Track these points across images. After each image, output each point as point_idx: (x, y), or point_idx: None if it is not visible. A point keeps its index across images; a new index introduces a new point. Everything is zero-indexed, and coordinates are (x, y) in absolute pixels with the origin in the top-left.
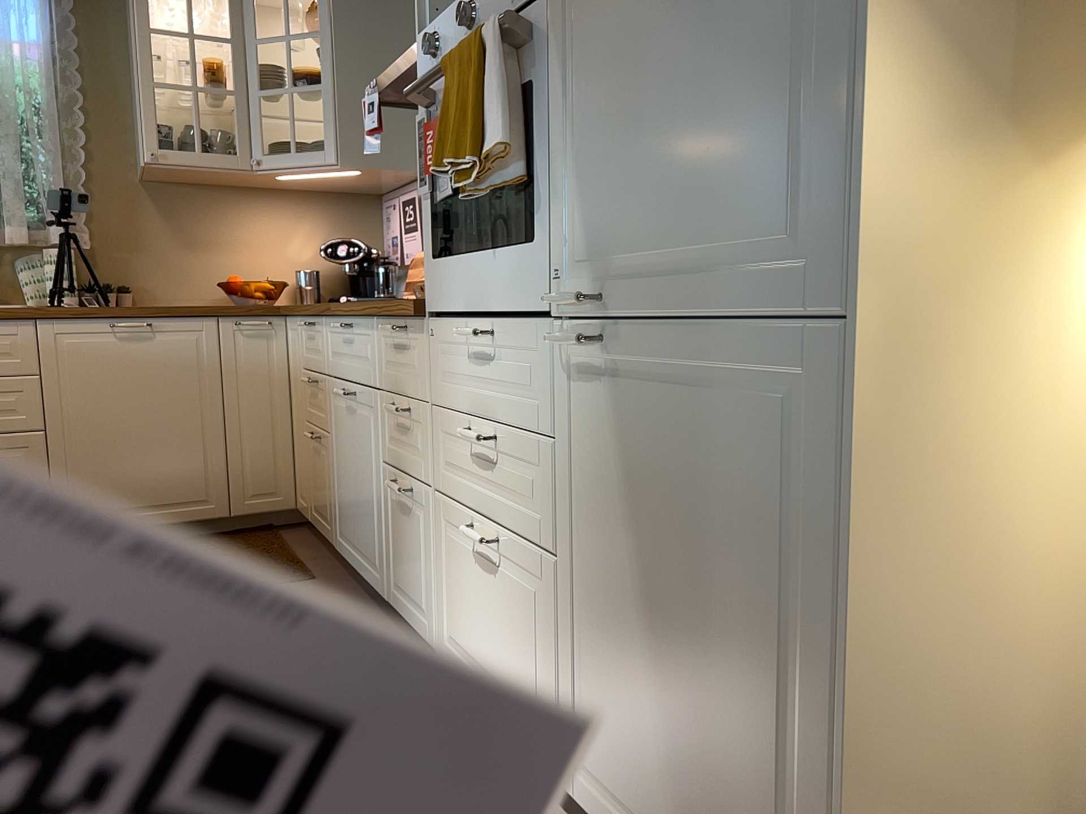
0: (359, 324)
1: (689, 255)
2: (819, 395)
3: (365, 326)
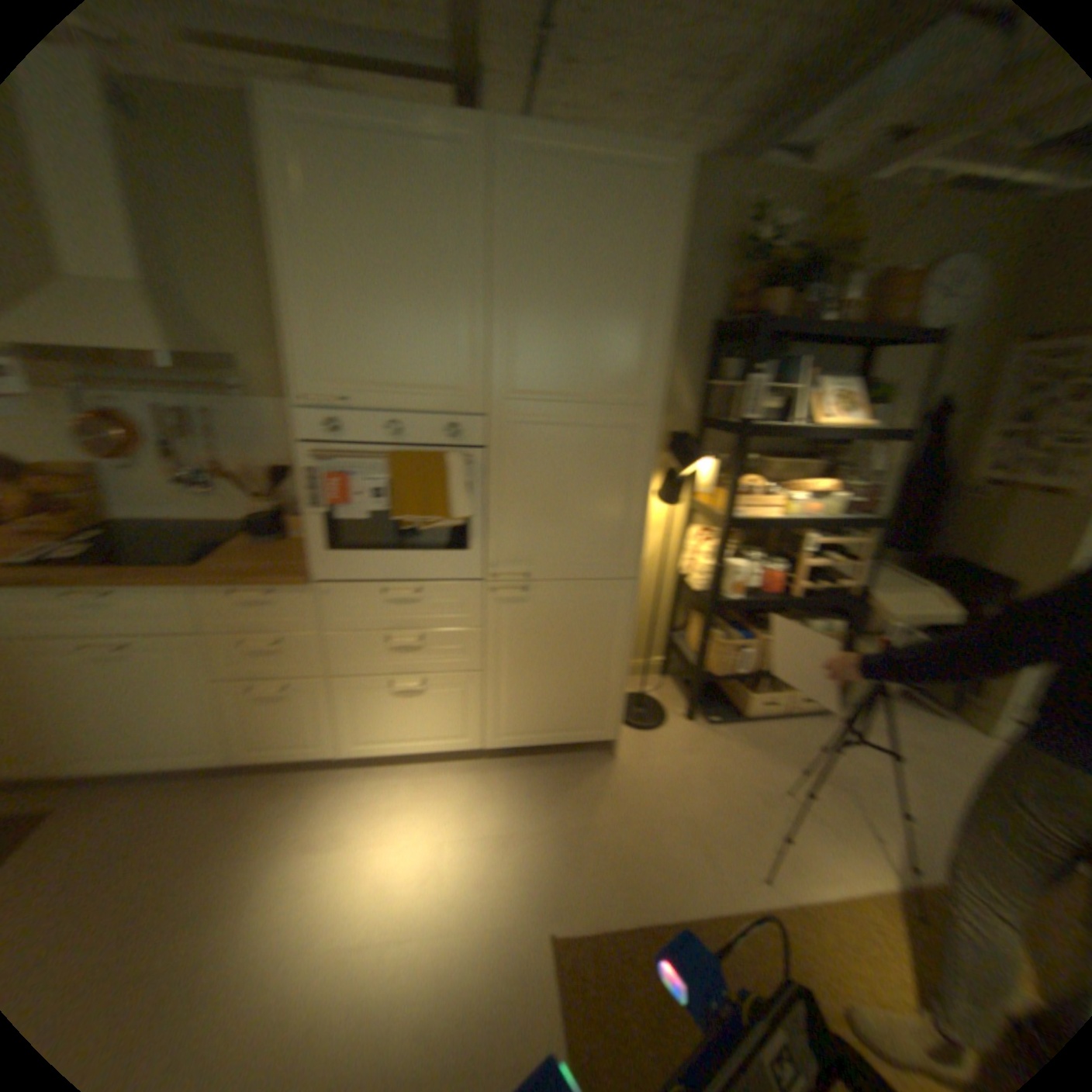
0: (127, 596)
1: (566, 561)
2: (615, 595)
3: (145, 596)
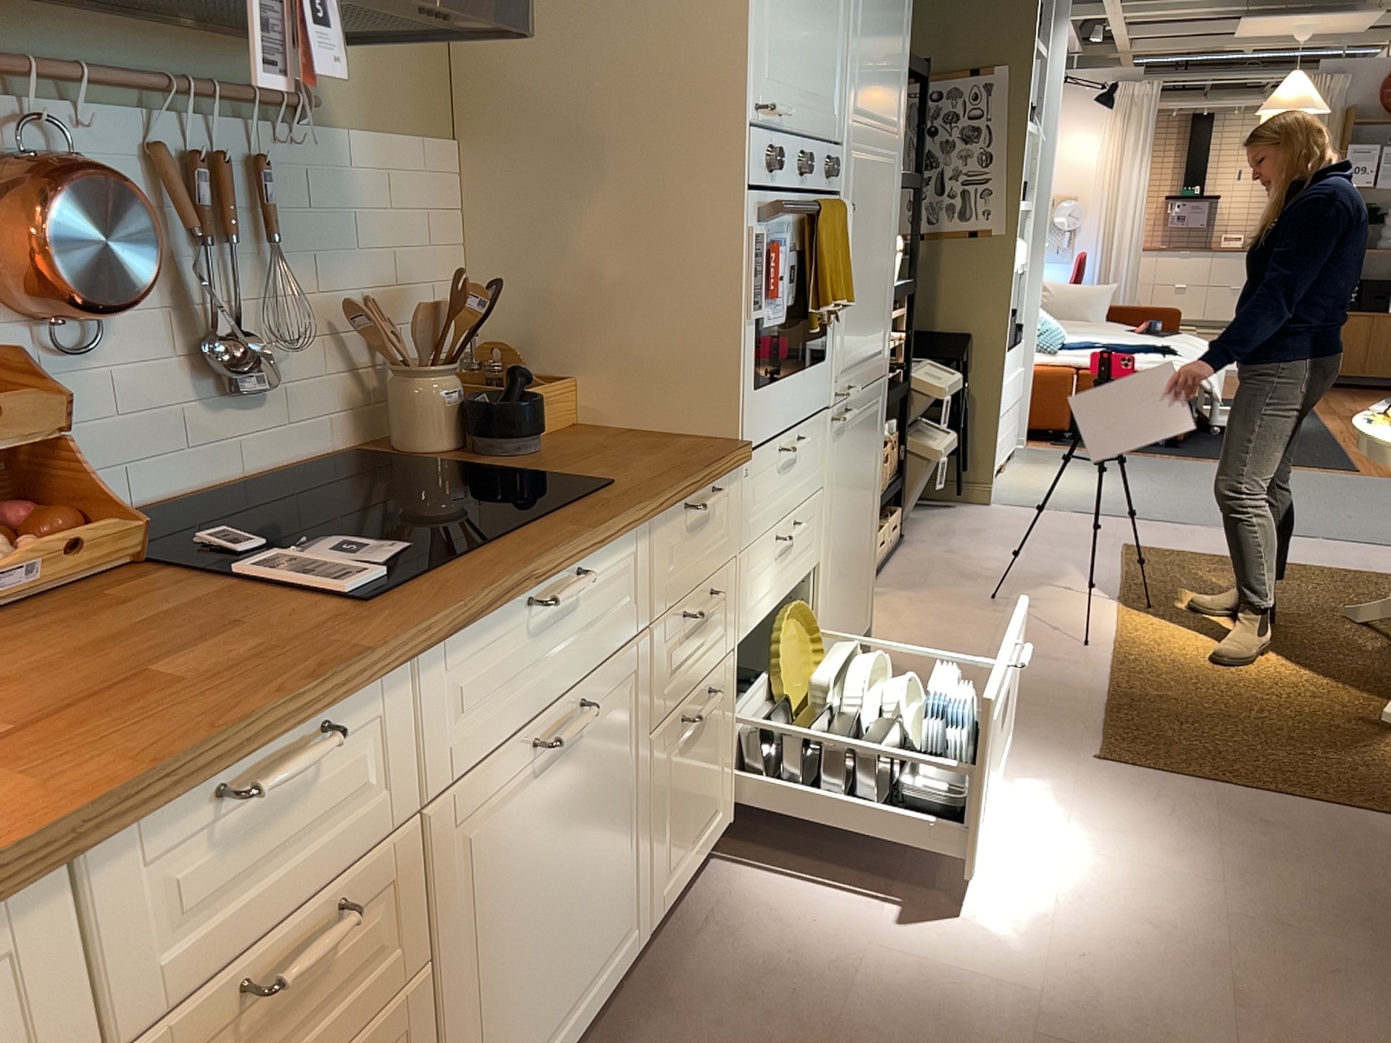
0: (607, 553)
1: (864, 359)
2: (879, 402)
3: (622, 544)
